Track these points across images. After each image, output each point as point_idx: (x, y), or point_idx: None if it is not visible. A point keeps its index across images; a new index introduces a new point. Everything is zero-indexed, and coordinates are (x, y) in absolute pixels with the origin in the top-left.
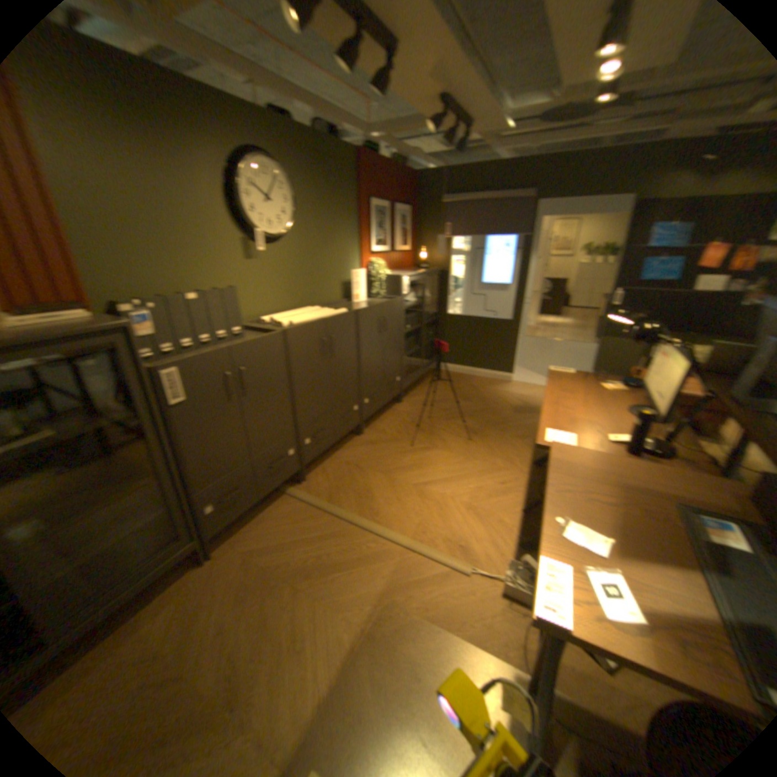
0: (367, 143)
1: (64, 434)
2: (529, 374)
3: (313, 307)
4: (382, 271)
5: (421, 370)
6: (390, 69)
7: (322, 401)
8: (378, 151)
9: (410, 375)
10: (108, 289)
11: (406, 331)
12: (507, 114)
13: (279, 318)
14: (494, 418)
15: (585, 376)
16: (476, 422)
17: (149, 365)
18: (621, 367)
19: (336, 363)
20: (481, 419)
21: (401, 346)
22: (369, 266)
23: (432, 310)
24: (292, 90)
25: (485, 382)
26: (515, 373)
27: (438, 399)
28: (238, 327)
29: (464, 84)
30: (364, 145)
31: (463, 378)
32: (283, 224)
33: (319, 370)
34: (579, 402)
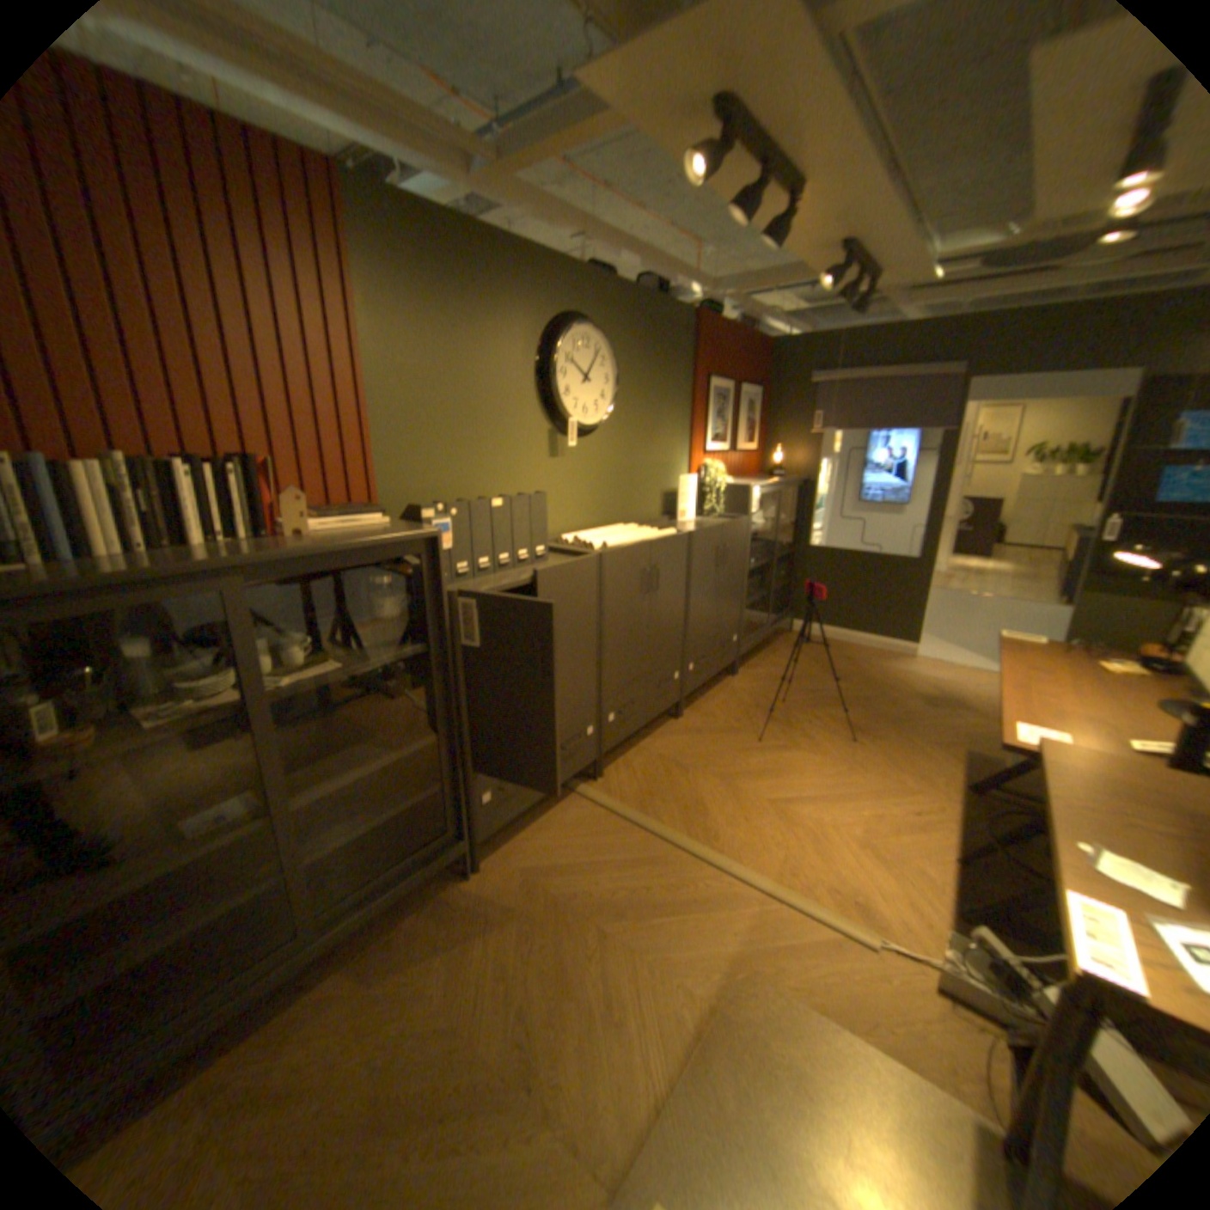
0: (709, 305)
1: (356, 669)
2: (945, 647)
3: (626, 527)
4: (722, 479)
5: (768, 630)
6: (793, 216)
7: (636, 661)
8: (722, 314)
9: (753, 636)
10: (401, 492)
11: (750, 568)
12: (932, 261)
13: (589, 539)
14: (893, 712)
15: (1067, 650)
16: (863, 716)
17: (452, 589)
18: (1120, 644)
19: (659, 607)
20: (870, 711)
21: (744, 590)
22: (702, 472)
23: (787, 539)
24: (629, 244)
25: (871, 655)
26: (922, 644)
27: (797, 676)
28: (543, 547)
29: (884, 227)
30: (705, 306)
31: (834, 646)
32: (599, 413)
33: (638, 616)
34: (1067, 688)
